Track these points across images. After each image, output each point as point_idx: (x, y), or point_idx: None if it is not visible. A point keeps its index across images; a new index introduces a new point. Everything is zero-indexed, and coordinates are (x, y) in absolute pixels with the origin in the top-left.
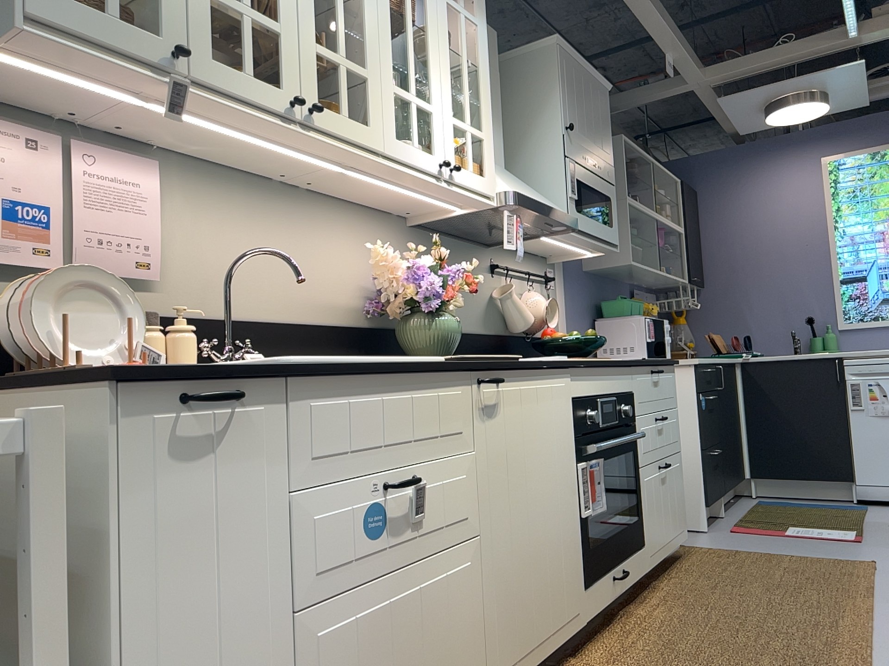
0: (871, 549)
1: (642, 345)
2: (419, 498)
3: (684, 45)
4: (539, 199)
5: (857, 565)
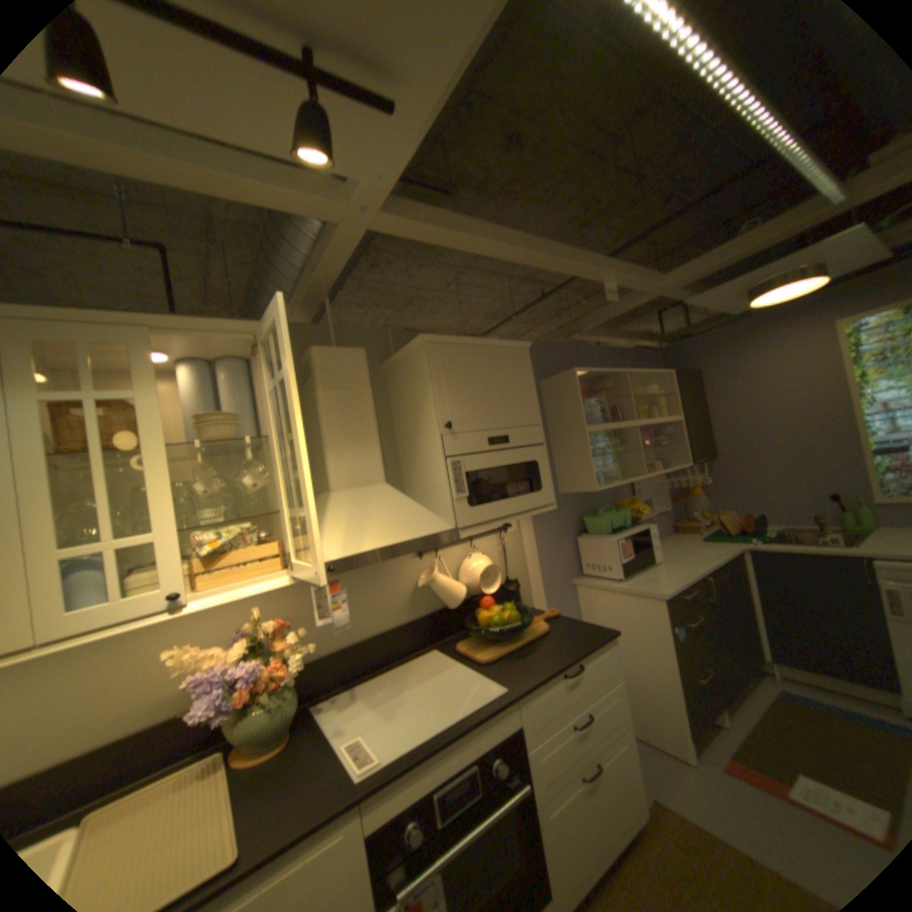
0: None
1: (618, 564)
2: None
3: (622, 267)
4: (384, 536)
5: None
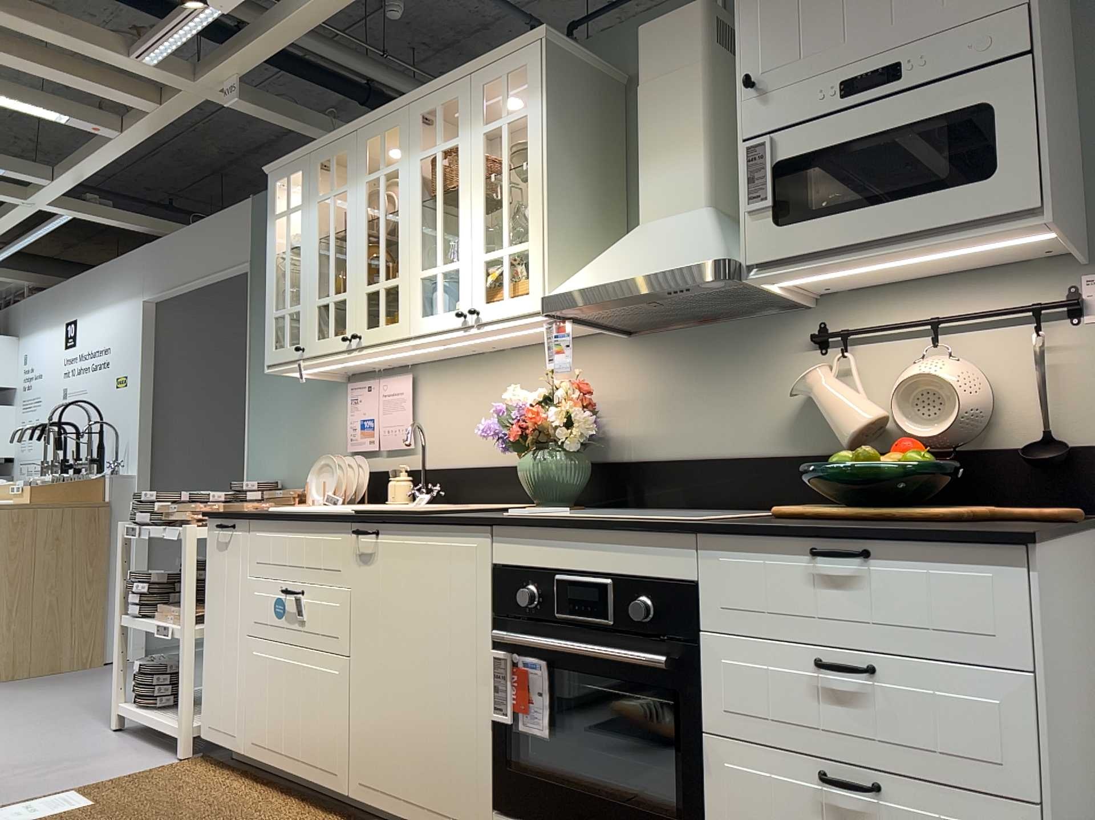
0: None
1: None
2: (299, 605)
3: None
4: (624, 271)
5: None
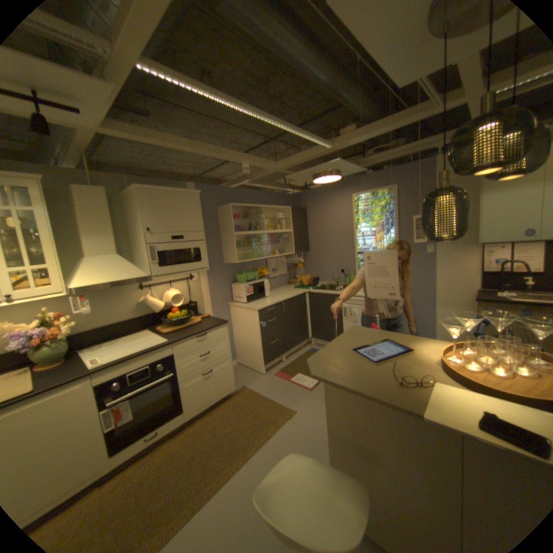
0: (307, 399)
1: (245, 296)
2: None
3: (249, 158)
4: (110, 278)
5: (285, 415)
